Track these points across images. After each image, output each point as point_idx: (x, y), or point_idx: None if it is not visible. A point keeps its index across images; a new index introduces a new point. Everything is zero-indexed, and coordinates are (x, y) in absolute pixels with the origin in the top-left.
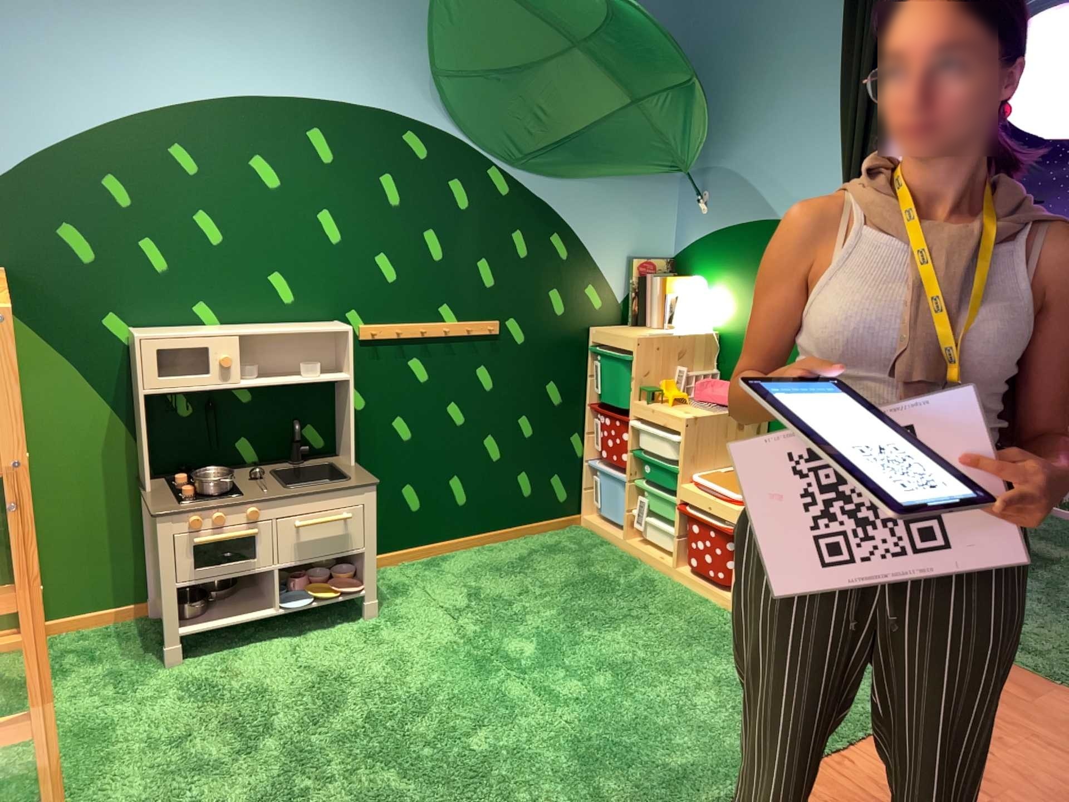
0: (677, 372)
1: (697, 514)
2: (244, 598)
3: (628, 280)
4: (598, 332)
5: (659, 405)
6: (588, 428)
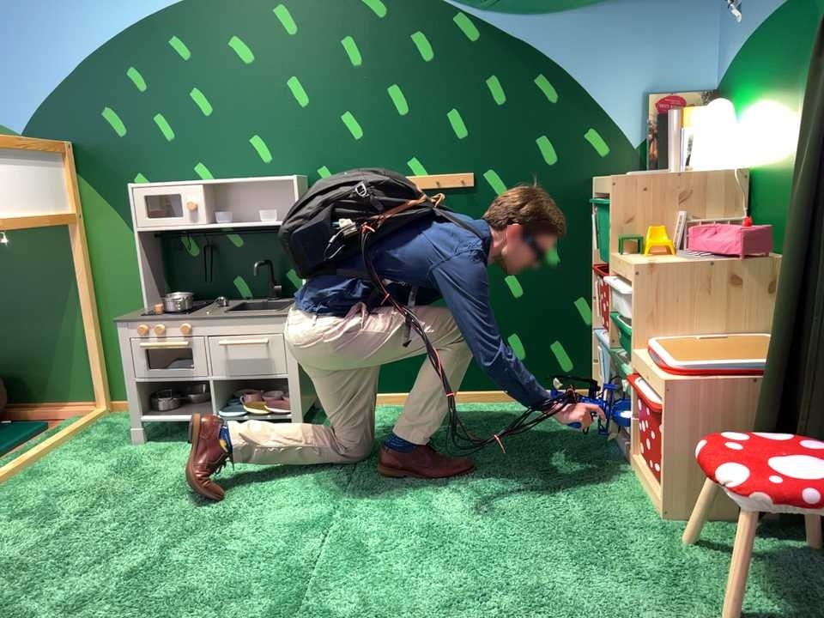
0: (673, 218)
1: (642, 388)
2: (197, 408)
3: (641, 118)
4: (591, 179)
5: (632, 255)
6: (591, 292)
